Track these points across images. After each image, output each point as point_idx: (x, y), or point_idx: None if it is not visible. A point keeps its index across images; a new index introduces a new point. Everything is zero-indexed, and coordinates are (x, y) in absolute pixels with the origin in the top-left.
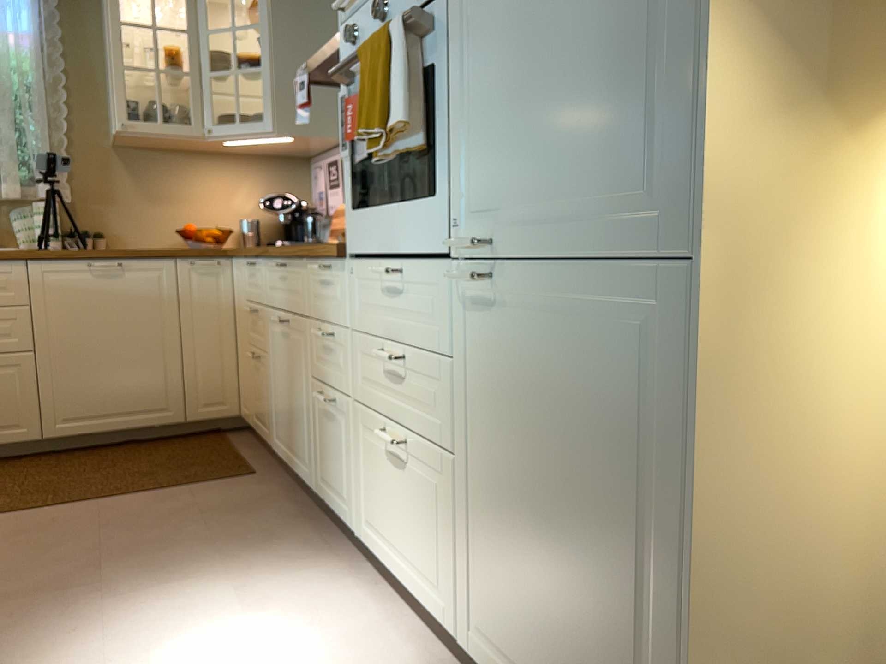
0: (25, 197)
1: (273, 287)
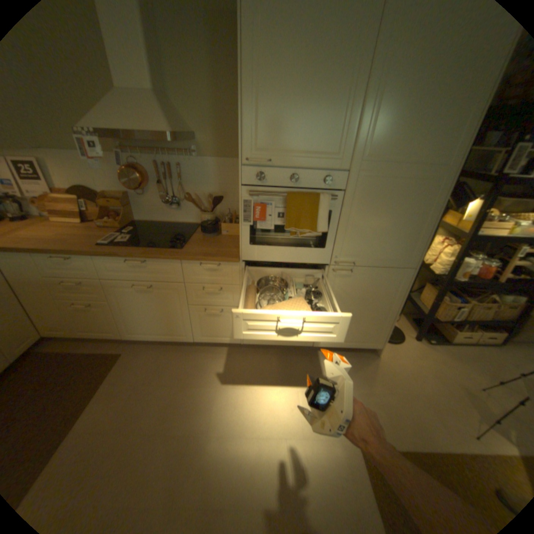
0: None
1: (117, 271)
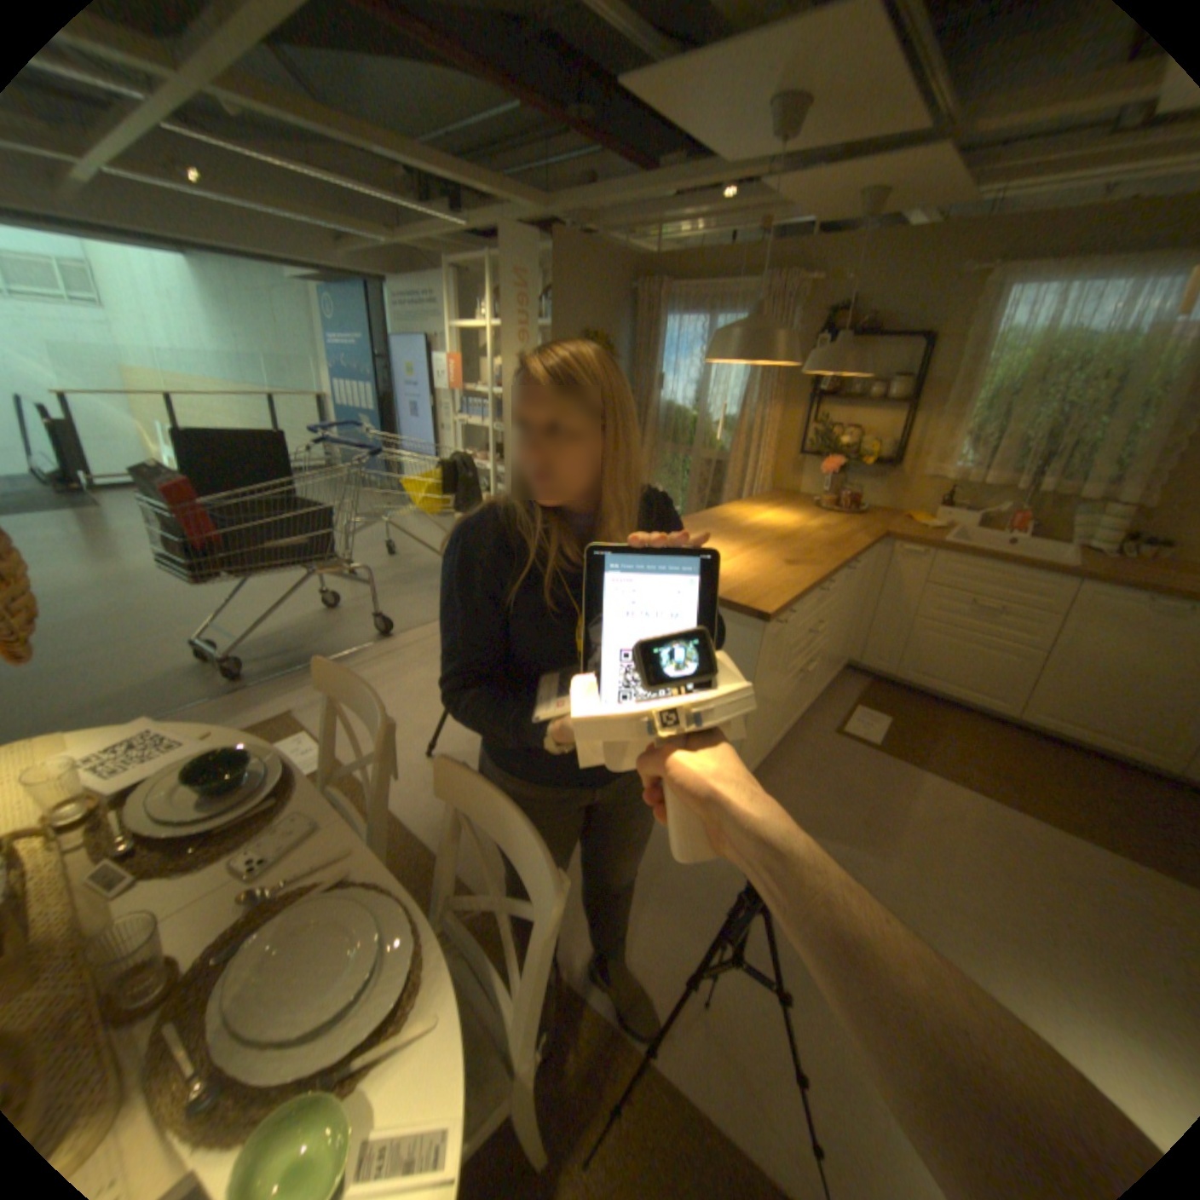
0: (1102, 494)
1: None
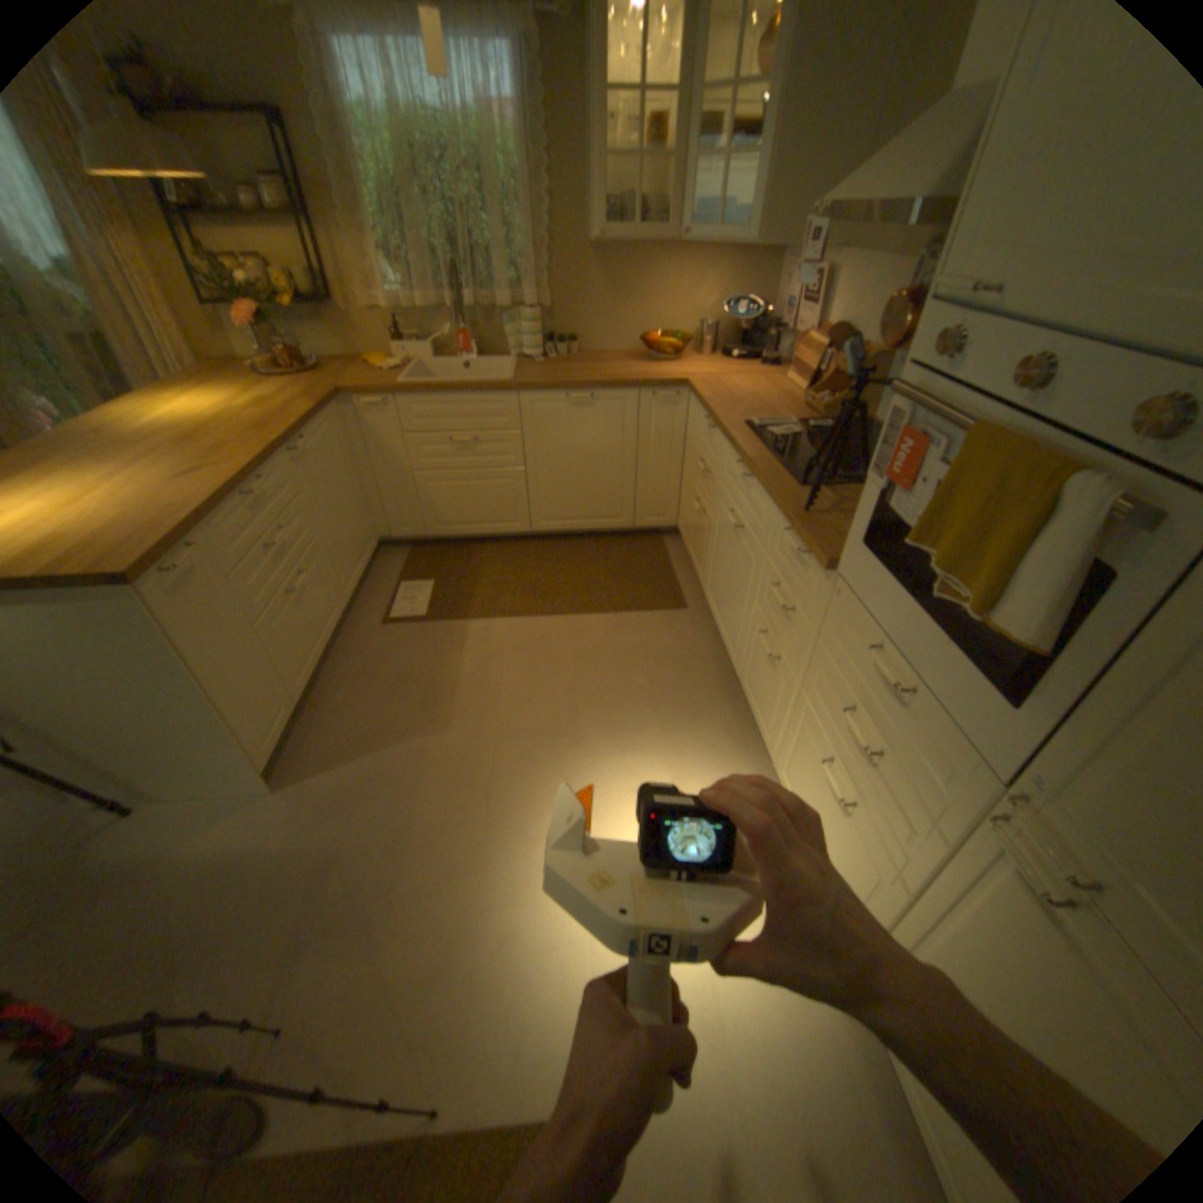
0: (514, 300)
1: (731, 476)
